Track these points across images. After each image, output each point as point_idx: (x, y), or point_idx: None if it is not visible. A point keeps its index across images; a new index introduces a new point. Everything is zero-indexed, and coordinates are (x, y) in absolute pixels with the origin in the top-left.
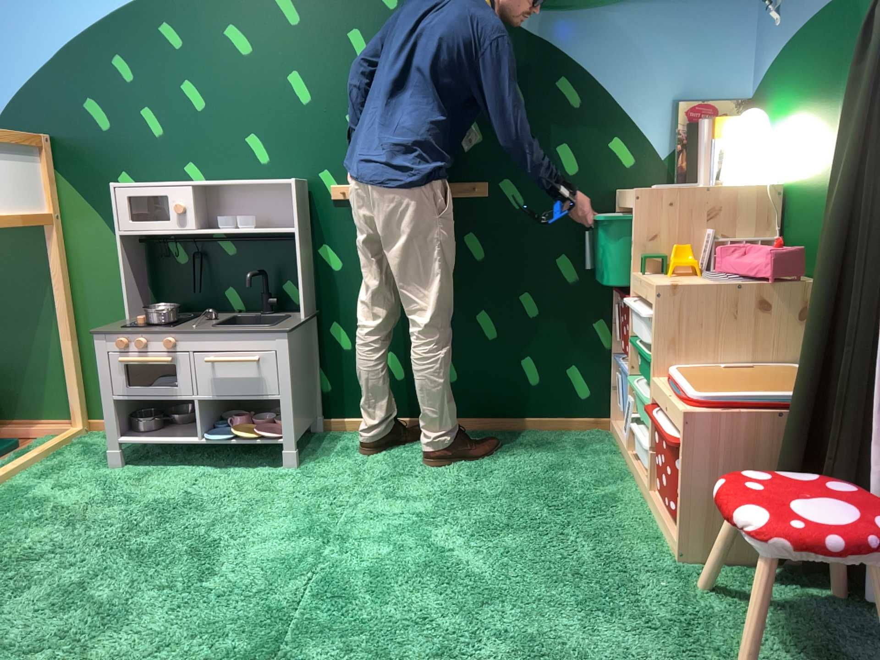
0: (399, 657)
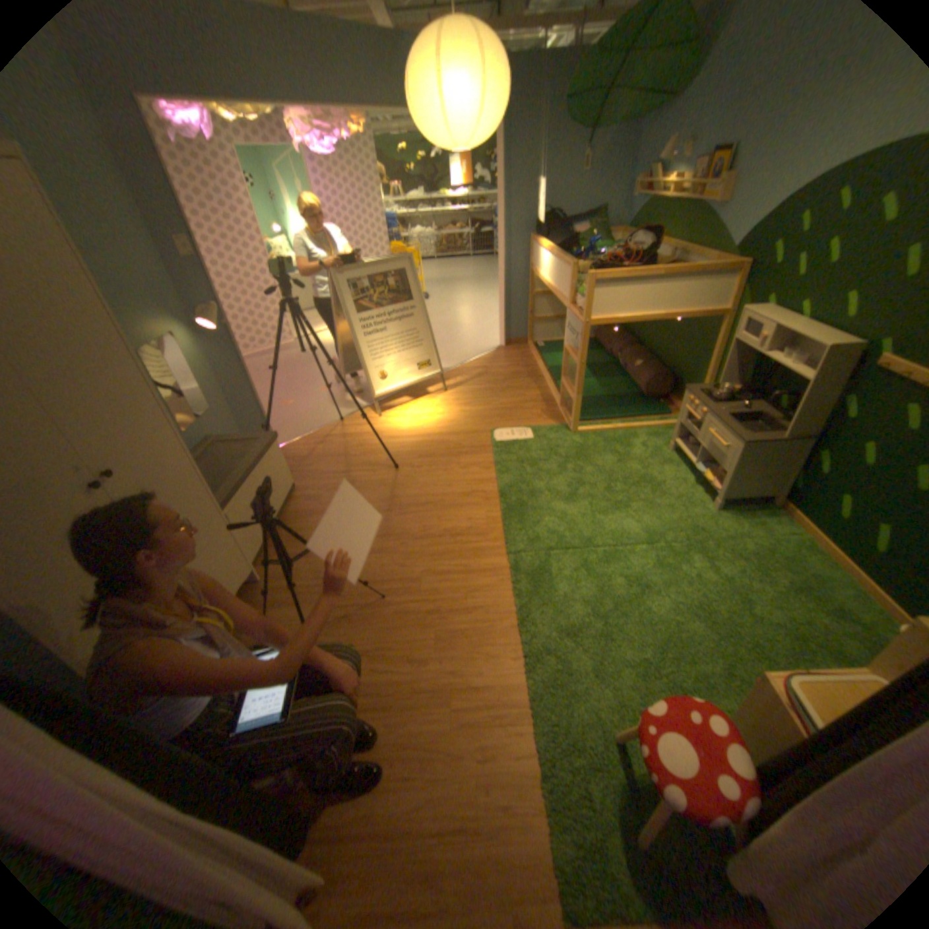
0: (580, 587)
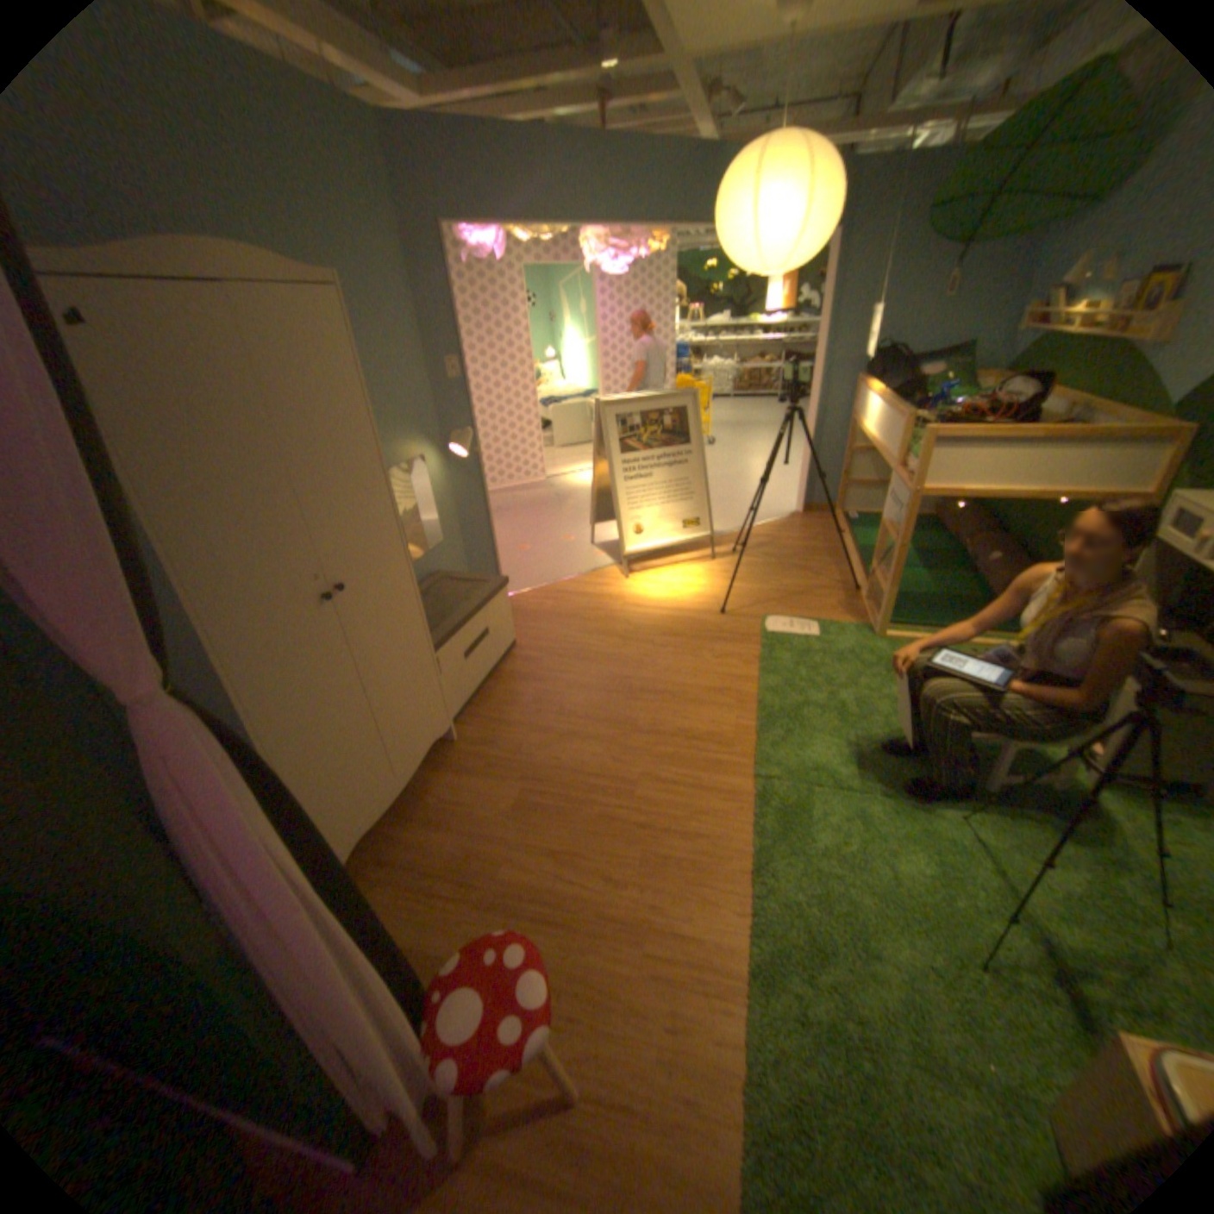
0: (851, 846)
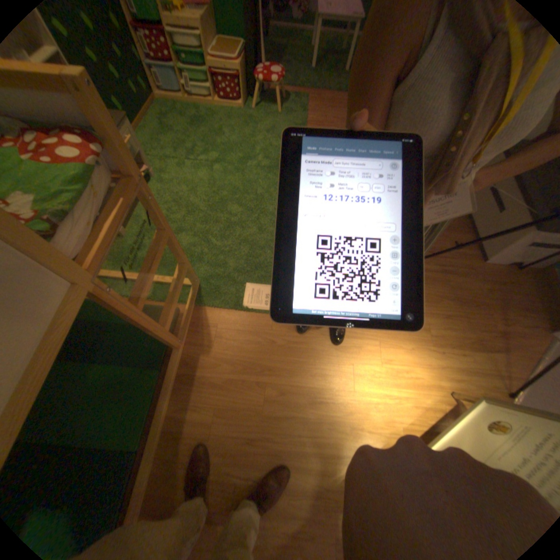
0: (267, 151)
